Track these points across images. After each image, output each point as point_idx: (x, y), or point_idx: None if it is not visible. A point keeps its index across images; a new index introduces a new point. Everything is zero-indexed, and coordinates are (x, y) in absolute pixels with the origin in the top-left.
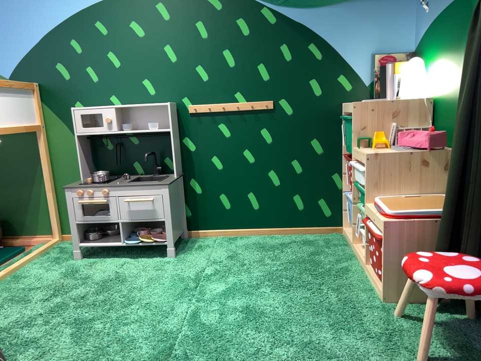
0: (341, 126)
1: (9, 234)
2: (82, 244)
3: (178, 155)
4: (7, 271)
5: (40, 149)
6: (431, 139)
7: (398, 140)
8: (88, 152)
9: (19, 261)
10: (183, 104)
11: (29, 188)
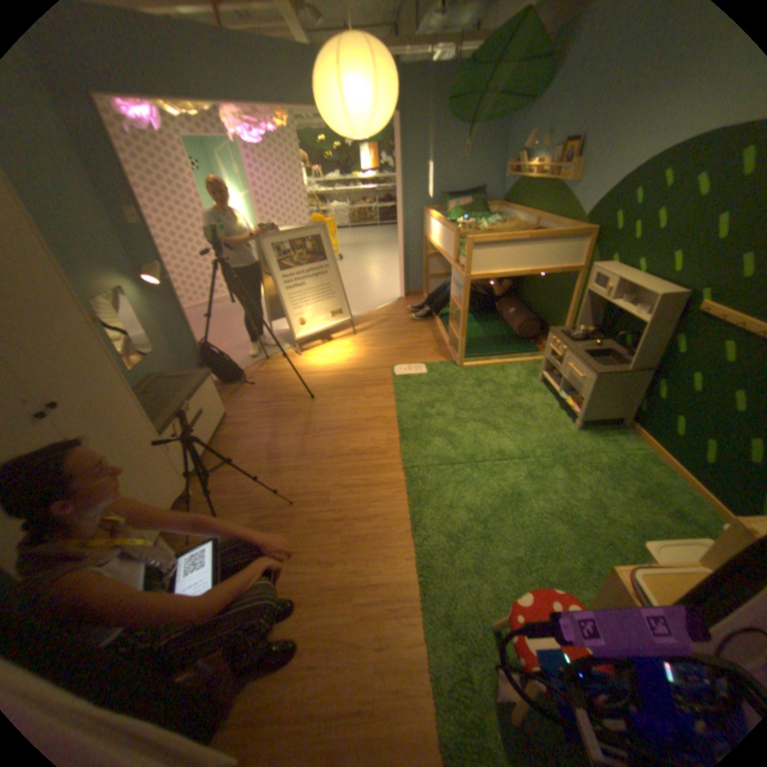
0: None
1: (545, 336)
2: (544, 374)
3: (662, 350)
4: (506, 362)
5: (579, 285)
6: None
7: None
8: (603, 304)
9: (515, 360)
10: (700, 297)
11: (563, 312)
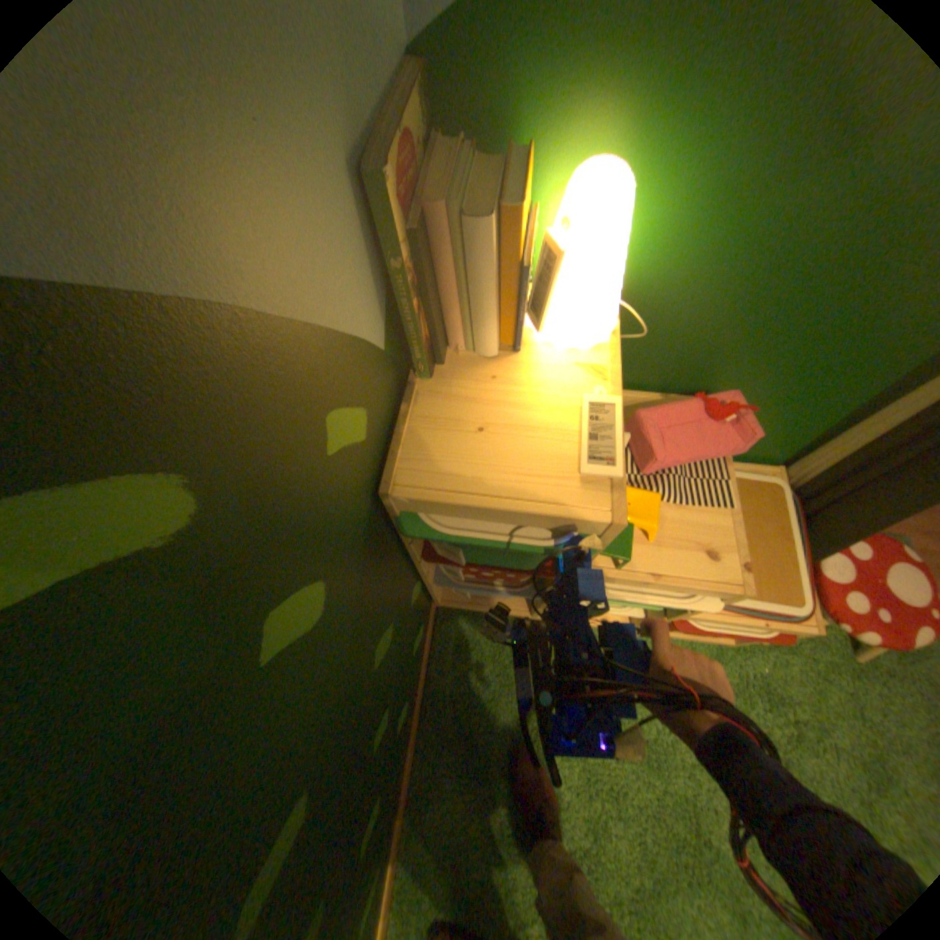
0: (400, 528)
1: None
2: None
3: None
4: None
5: None
6: (756, 434)
7: (651, 463)
8: None
9: None
10: None
11: None
